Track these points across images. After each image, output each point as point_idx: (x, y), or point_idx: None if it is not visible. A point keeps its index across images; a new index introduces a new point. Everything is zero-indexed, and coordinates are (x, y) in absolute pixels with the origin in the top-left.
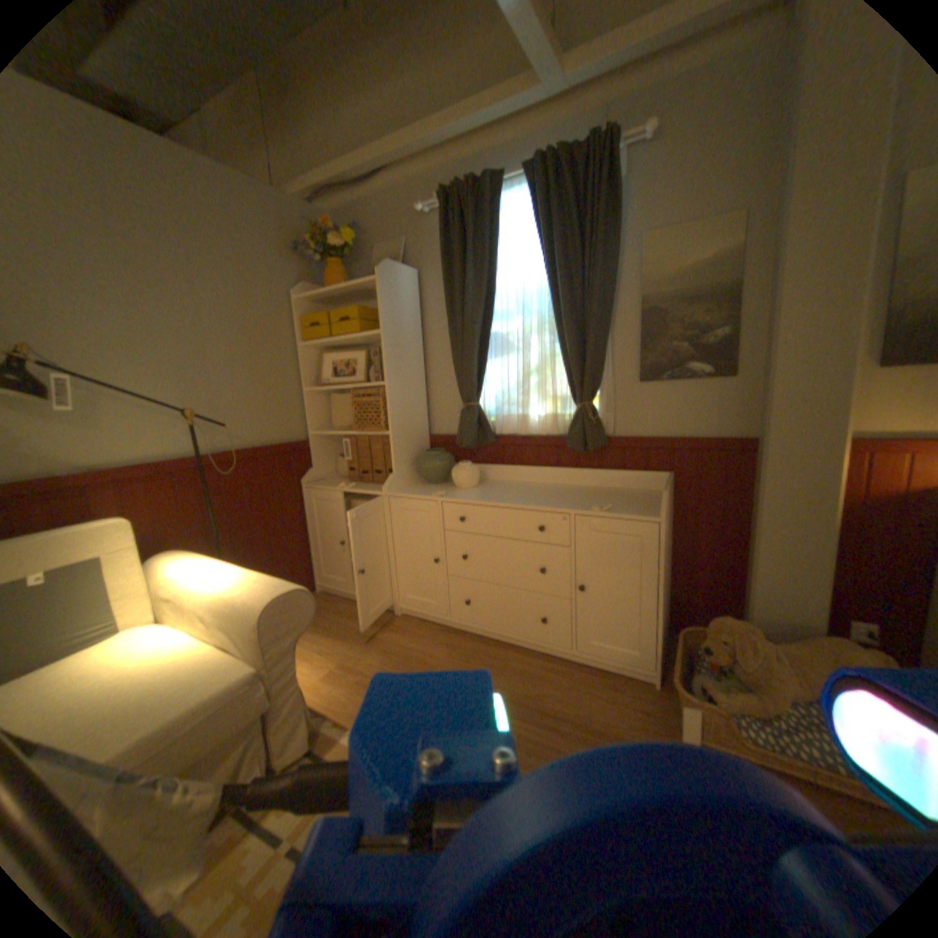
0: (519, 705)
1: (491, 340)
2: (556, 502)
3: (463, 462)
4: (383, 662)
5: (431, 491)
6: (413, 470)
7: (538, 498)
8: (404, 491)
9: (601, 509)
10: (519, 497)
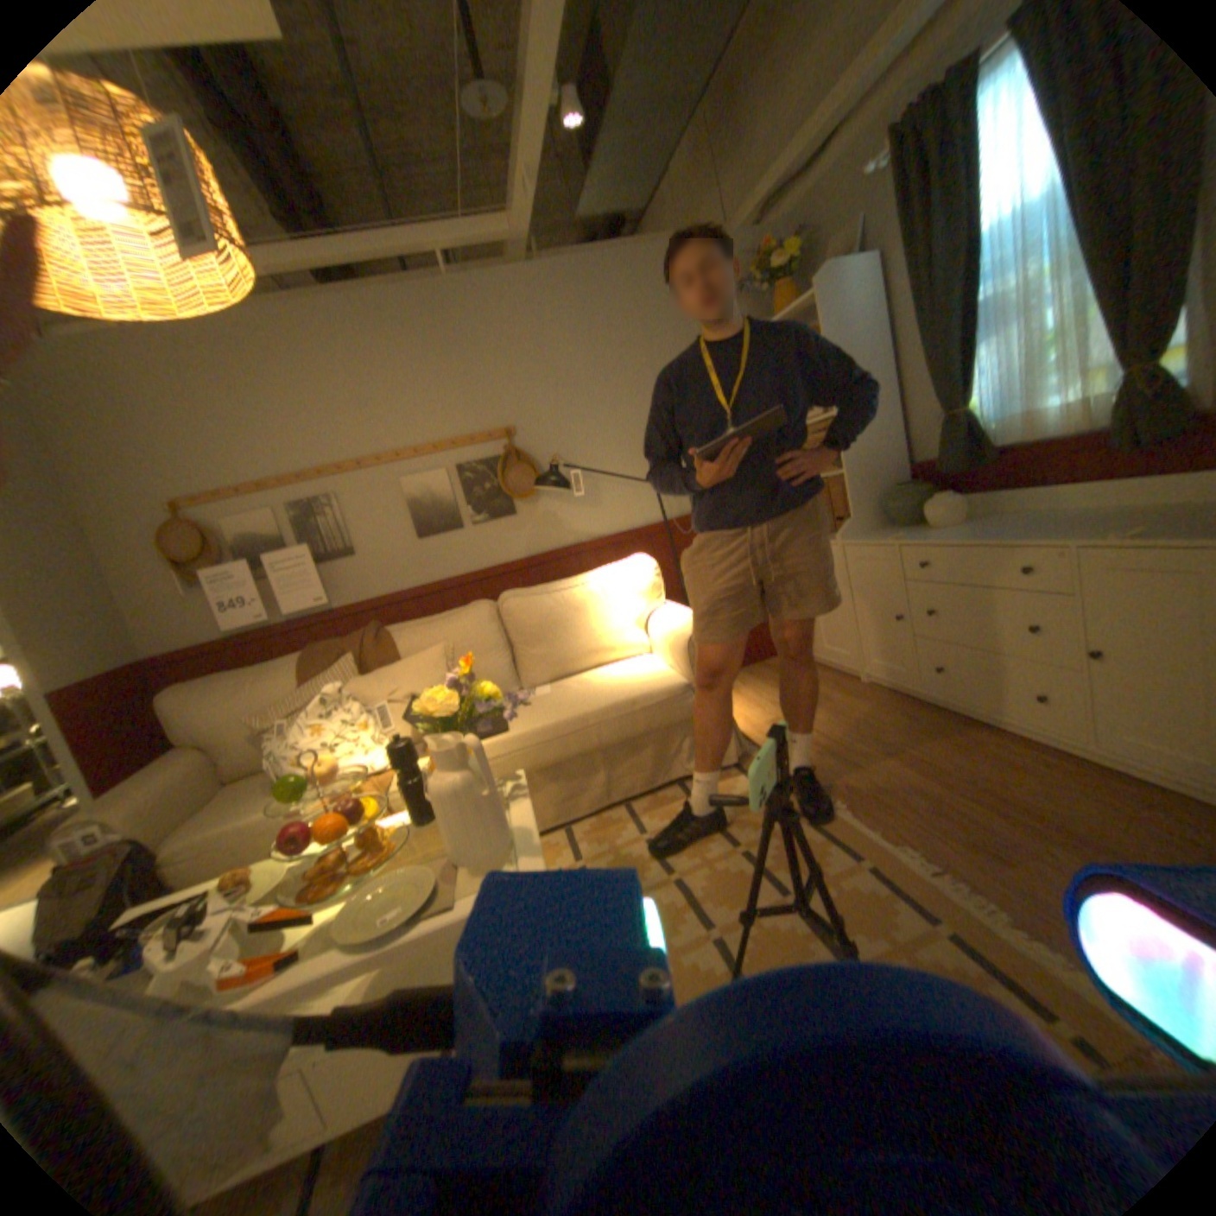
0: (974, 786)
1: (981, 312)
2: (1060, 533)
3: (942, 493)
4: (830, 720)
5: (895, 534)
6: (881, 512)
7: (1038, 530)
8: (861, 538)
9: (1127, 536)
10: (1008, 531)
